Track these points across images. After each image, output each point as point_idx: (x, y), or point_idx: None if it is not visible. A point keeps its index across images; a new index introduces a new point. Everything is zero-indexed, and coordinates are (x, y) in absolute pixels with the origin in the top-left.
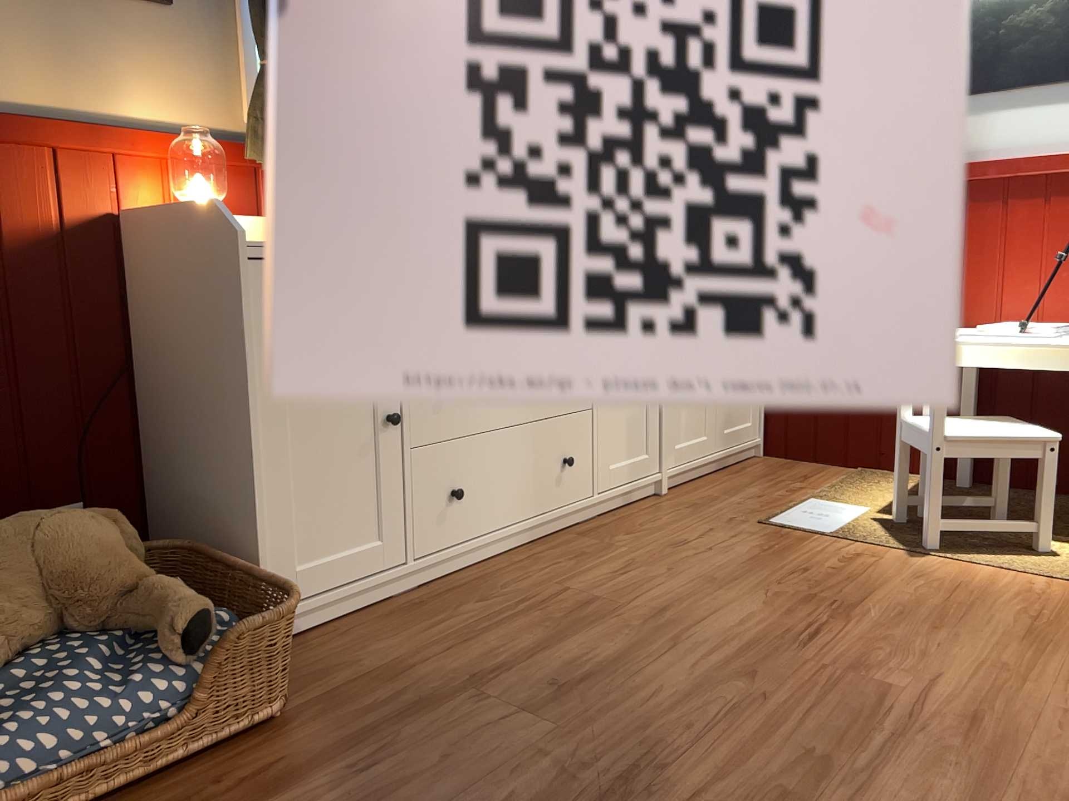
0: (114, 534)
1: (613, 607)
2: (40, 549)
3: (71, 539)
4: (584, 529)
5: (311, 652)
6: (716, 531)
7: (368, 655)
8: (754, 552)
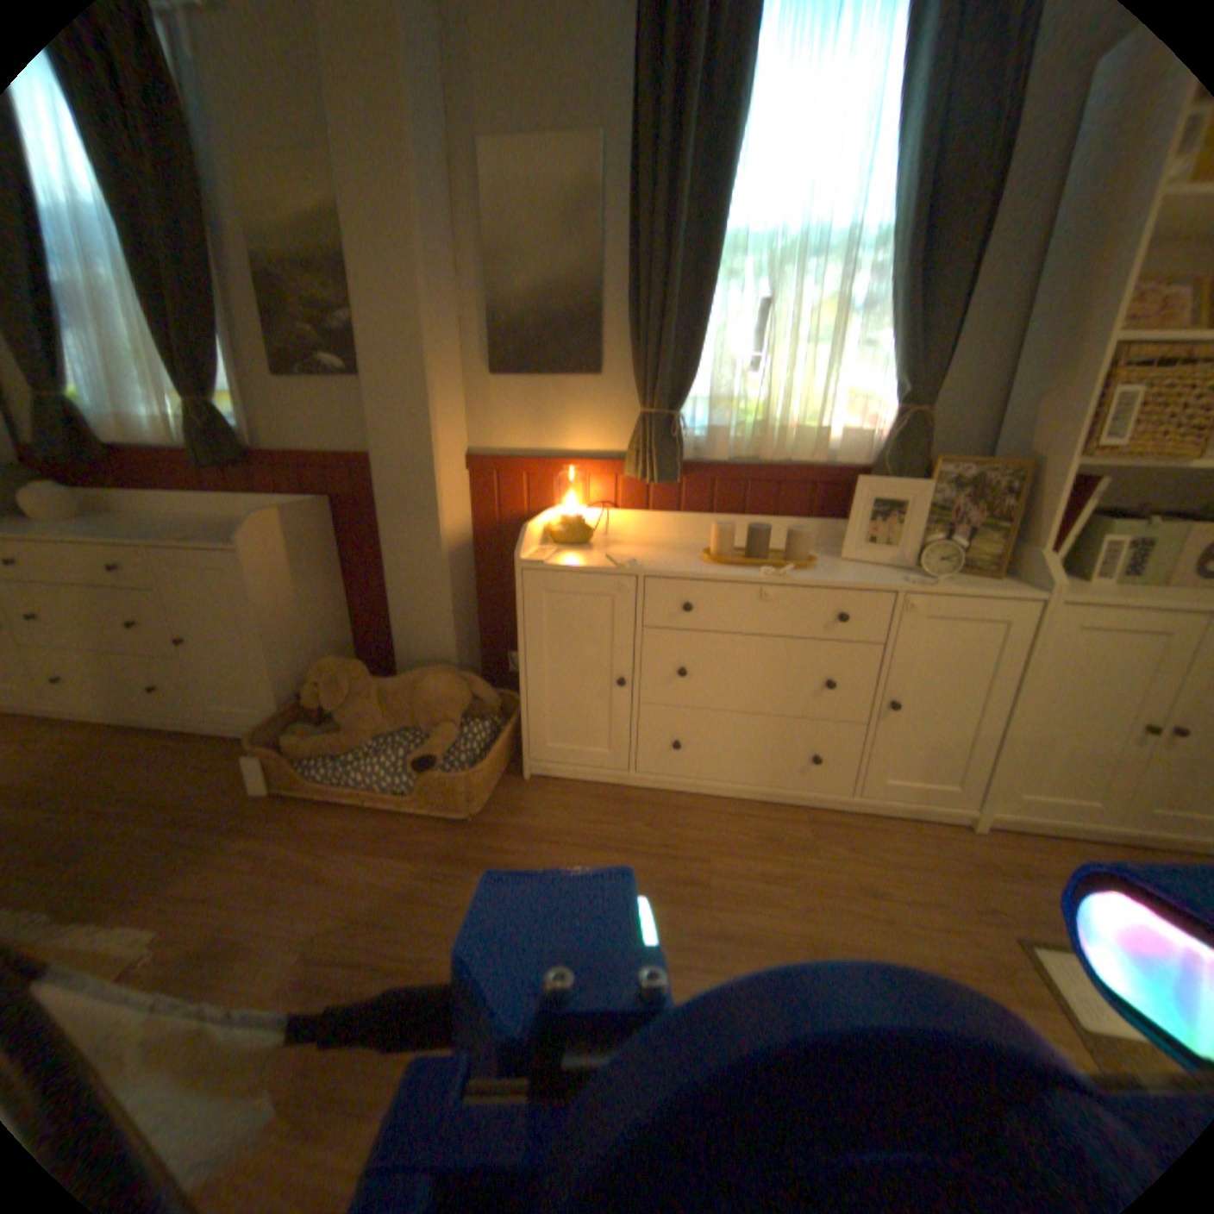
0: (455, 692)
1: (701, 902)
2: (420, 689)
3: (431, 689)
4: (826, 819)
5: (538, 793)
6: (943, 912)
7: (547, 816)
8: (929, 965)
